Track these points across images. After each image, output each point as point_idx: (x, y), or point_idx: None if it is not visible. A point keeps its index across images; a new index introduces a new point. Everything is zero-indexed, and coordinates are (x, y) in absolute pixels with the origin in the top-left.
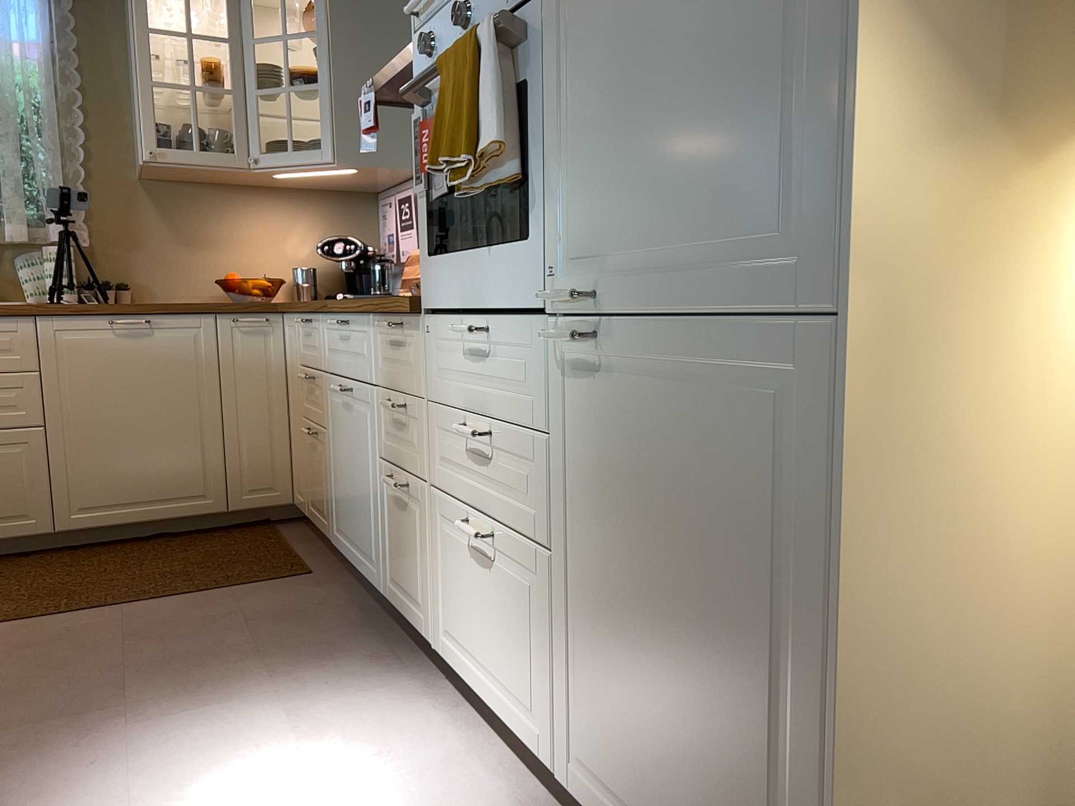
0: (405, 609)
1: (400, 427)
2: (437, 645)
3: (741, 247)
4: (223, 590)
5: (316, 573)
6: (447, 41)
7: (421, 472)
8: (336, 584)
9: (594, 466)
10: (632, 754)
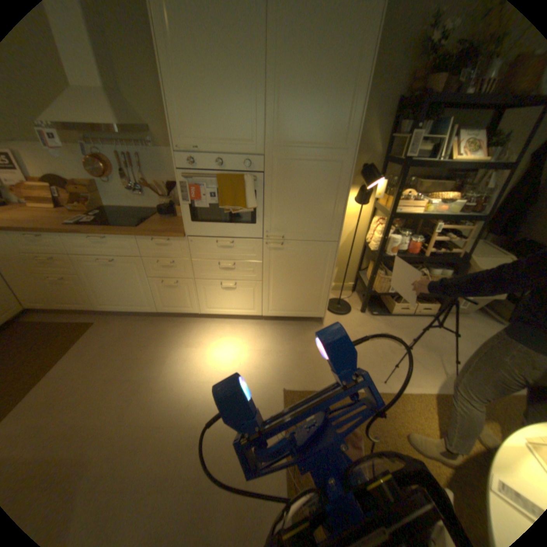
0: (175, 310)
1: (167, 267)
2: (200, 311)
3: (317, 231)
4: (72, 347)
5: (93, 322)
6: (201, 164)
7: (187, 276)
8: (110, 320)
9: (276, 264)
10: (285, 302)
